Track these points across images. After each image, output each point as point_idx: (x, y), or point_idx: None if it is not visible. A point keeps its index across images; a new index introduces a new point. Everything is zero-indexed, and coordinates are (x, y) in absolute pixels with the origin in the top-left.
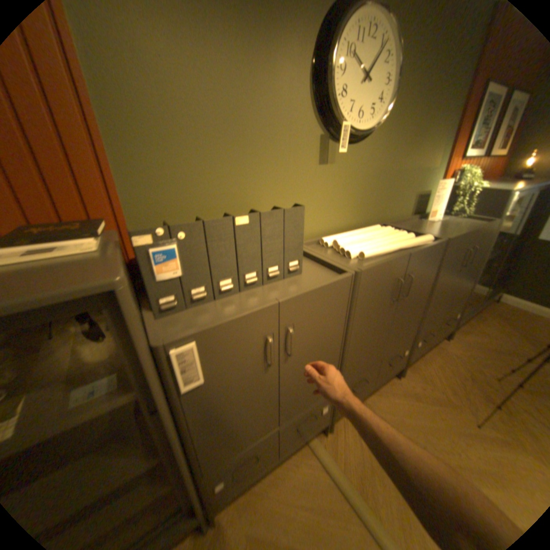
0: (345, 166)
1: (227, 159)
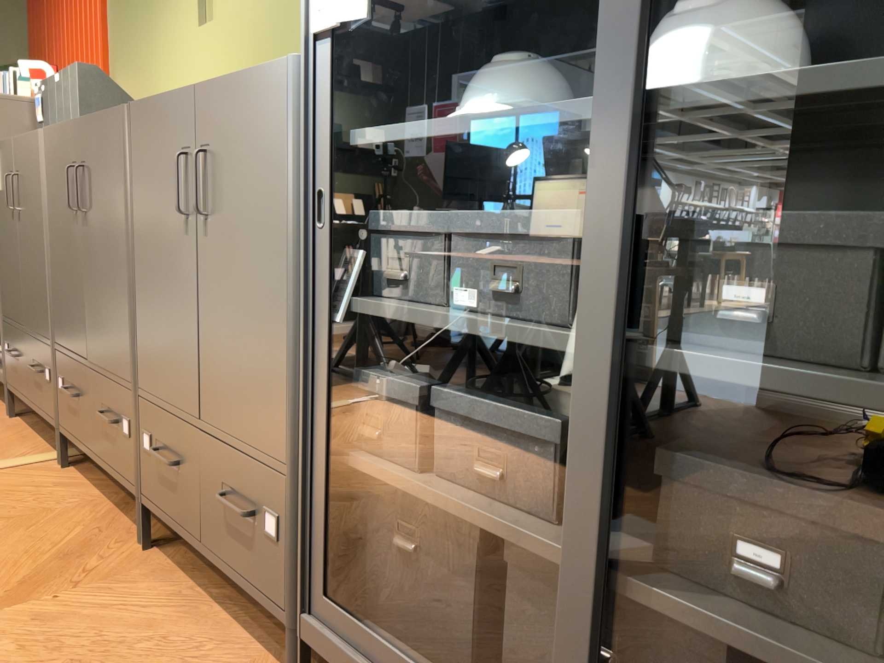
0: (224, 22)
1: (144, 43)
